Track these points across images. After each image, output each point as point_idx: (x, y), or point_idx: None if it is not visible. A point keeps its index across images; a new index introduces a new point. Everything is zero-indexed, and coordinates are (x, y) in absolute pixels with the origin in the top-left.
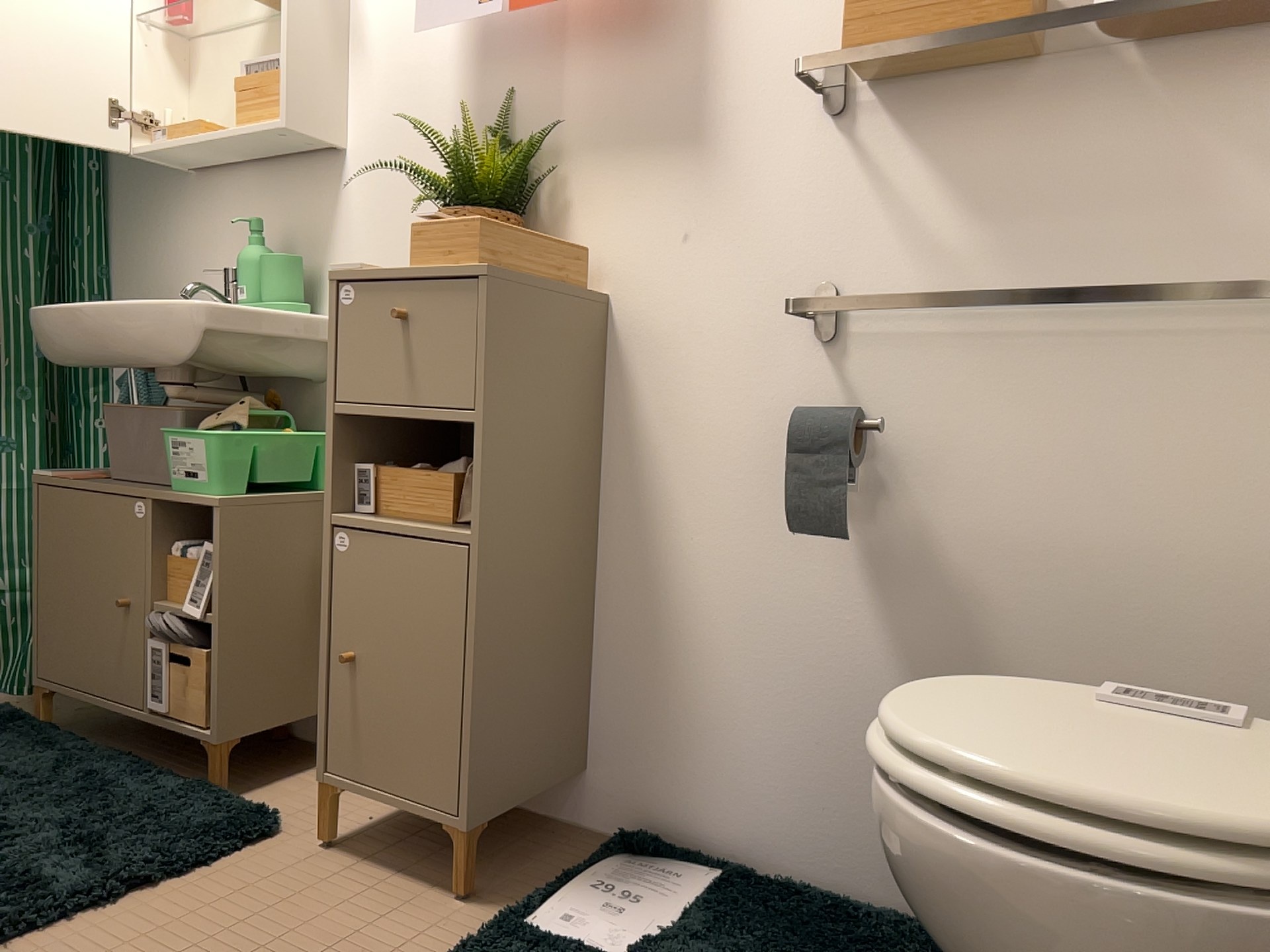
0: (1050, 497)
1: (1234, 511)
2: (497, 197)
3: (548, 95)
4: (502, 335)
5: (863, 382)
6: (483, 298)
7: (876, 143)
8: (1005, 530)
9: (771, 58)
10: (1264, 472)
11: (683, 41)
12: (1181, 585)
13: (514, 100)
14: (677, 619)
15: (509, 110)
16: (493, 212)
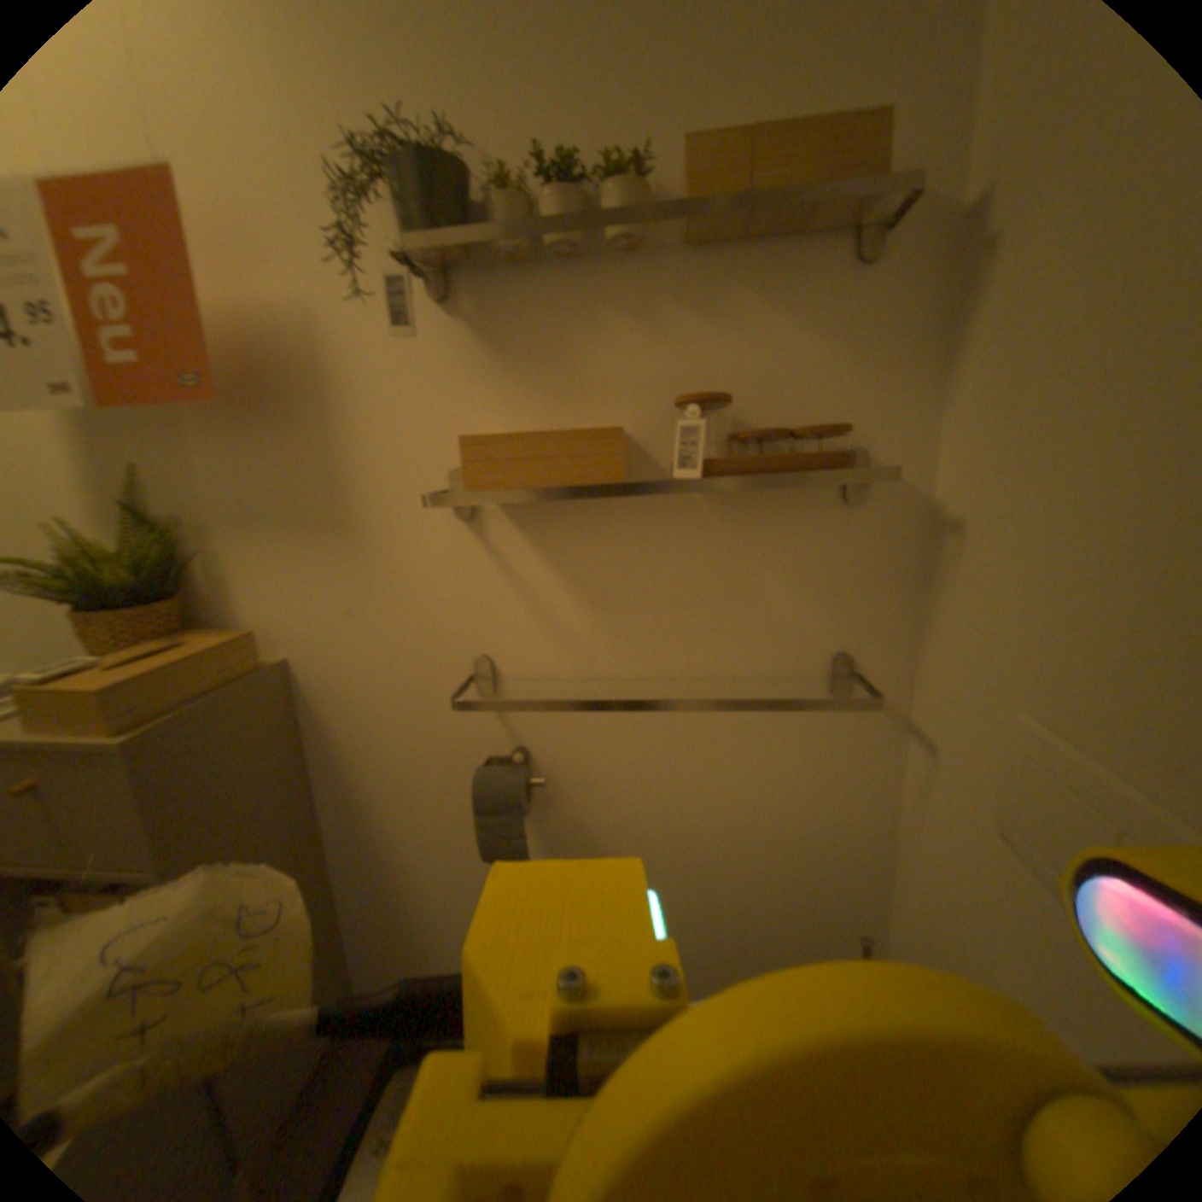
0: (674, 803)
1: (792, 806)
2: (131, 592)
3: (171, 467)
4: (159, 792)
5: (527, 729)
6: (120, 771)
7: (511, 541)
8: (645, 825)
9: (401, 454)
10: (809, 782)
11: (308, 428)
12: (762, 852)
13: (132, 469)
14: (406, 900)
15: (129, 479)
16: (133, 601)
